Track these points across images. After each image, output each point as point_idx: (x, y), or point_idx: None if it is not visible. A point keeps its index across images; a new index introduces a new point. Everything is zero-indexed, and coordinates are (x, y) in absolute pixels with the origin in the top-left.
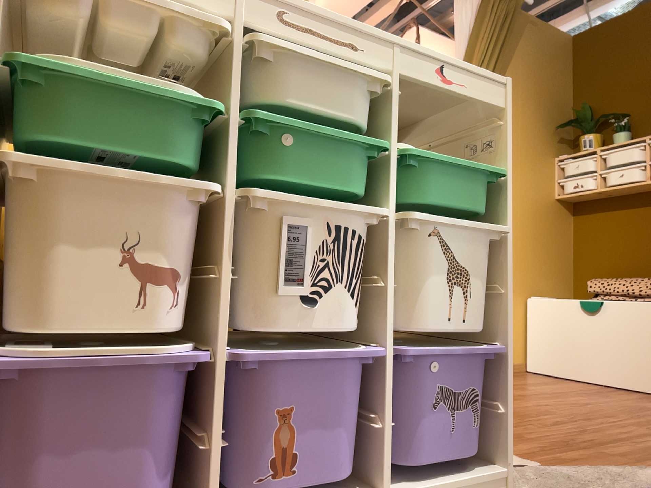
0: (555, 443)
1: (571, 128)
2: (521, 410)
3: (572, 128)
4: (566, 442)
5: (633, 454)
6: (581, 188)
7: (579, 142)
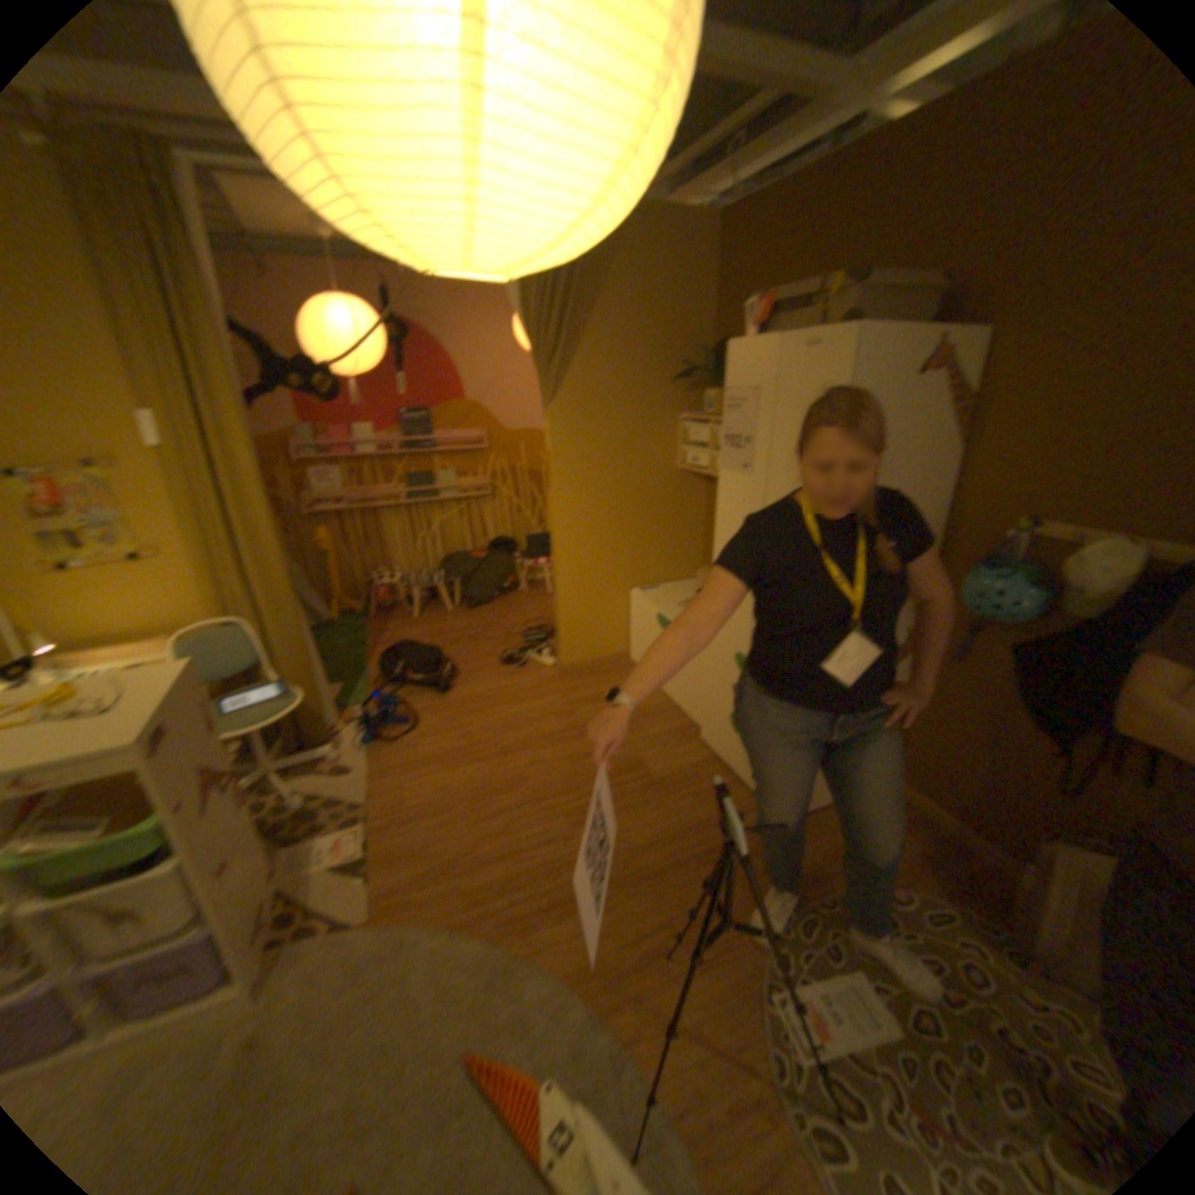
0: (431, 878)
1: (697, 379)
2: (492, 790)
3: (698, 379)
4: (445, 875)
5: (474, 904)
6: (701, 465)
7: (706, 399)
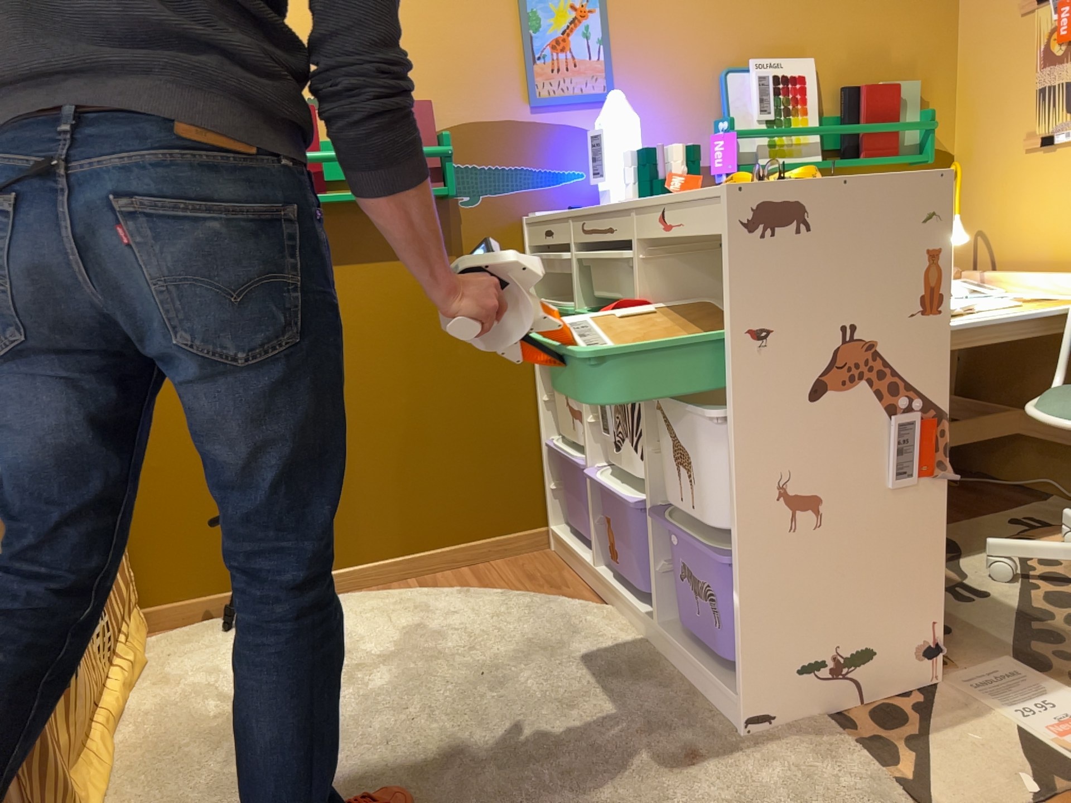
0: None
1: None
2: None
3: None
4: None
5: None
6: None
7: None
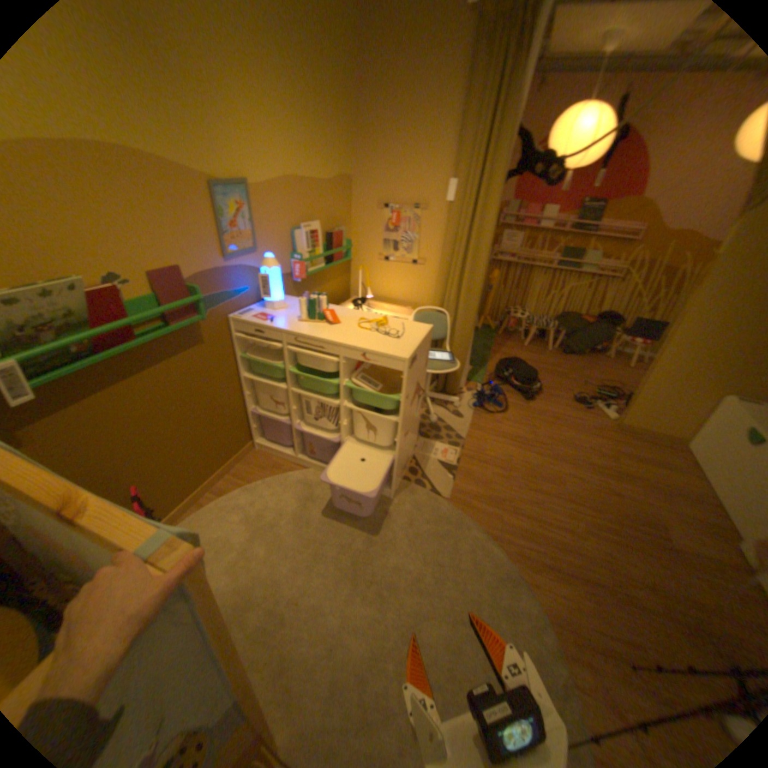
0: (488, 500)
1: None
2: (541, 475)
3: None
4: (497, 504)
5: (508, 531)
6: None
7: None
